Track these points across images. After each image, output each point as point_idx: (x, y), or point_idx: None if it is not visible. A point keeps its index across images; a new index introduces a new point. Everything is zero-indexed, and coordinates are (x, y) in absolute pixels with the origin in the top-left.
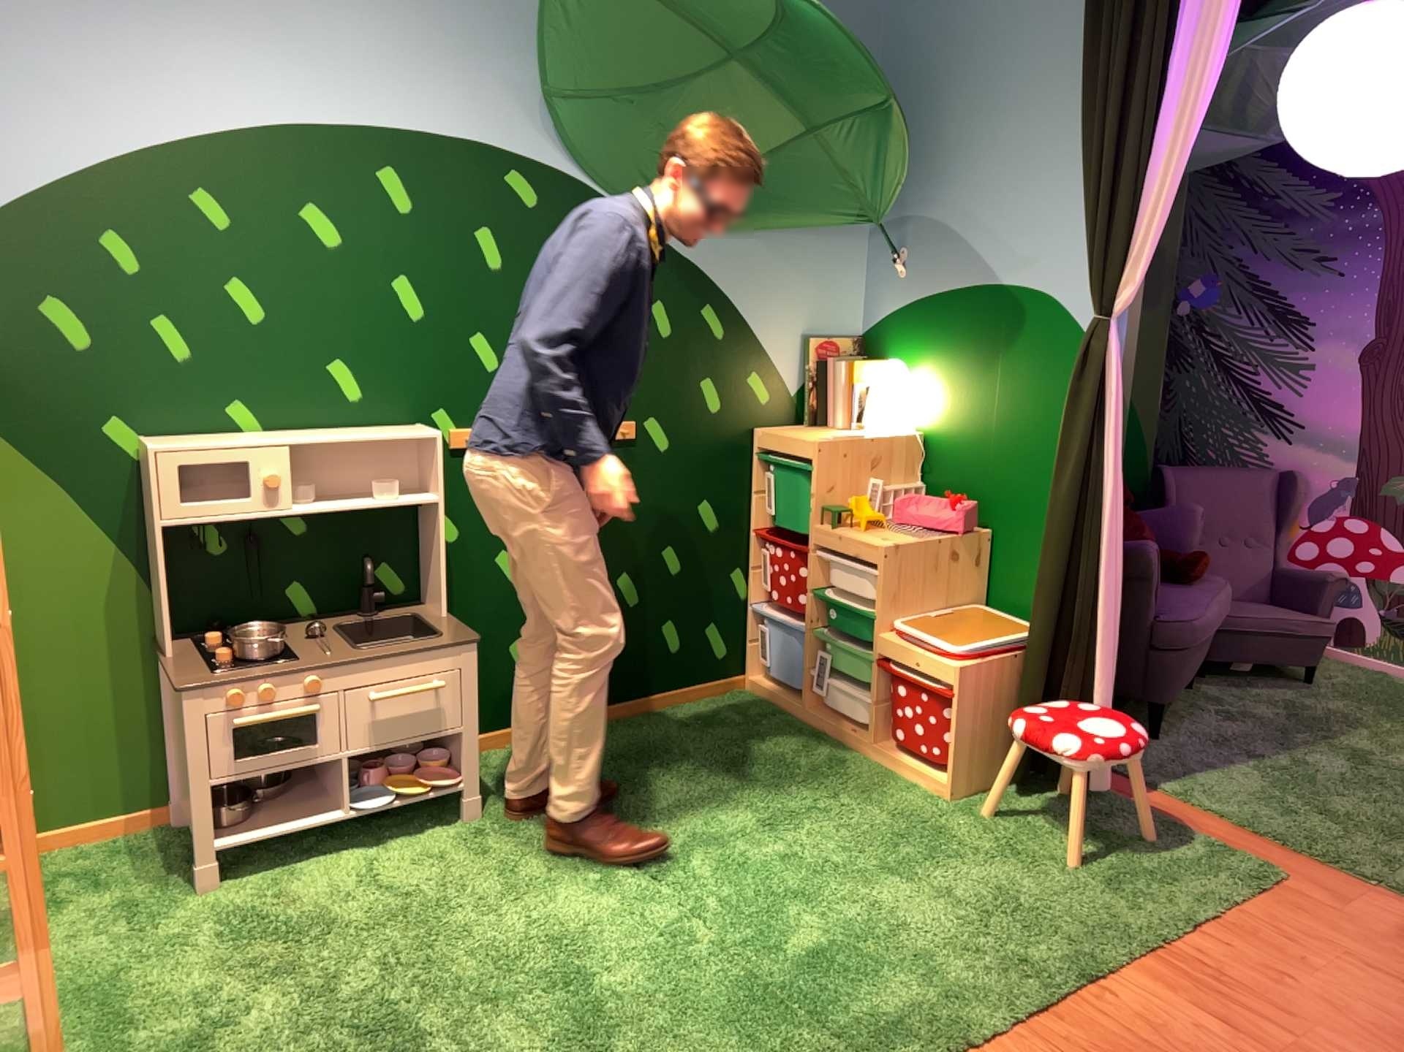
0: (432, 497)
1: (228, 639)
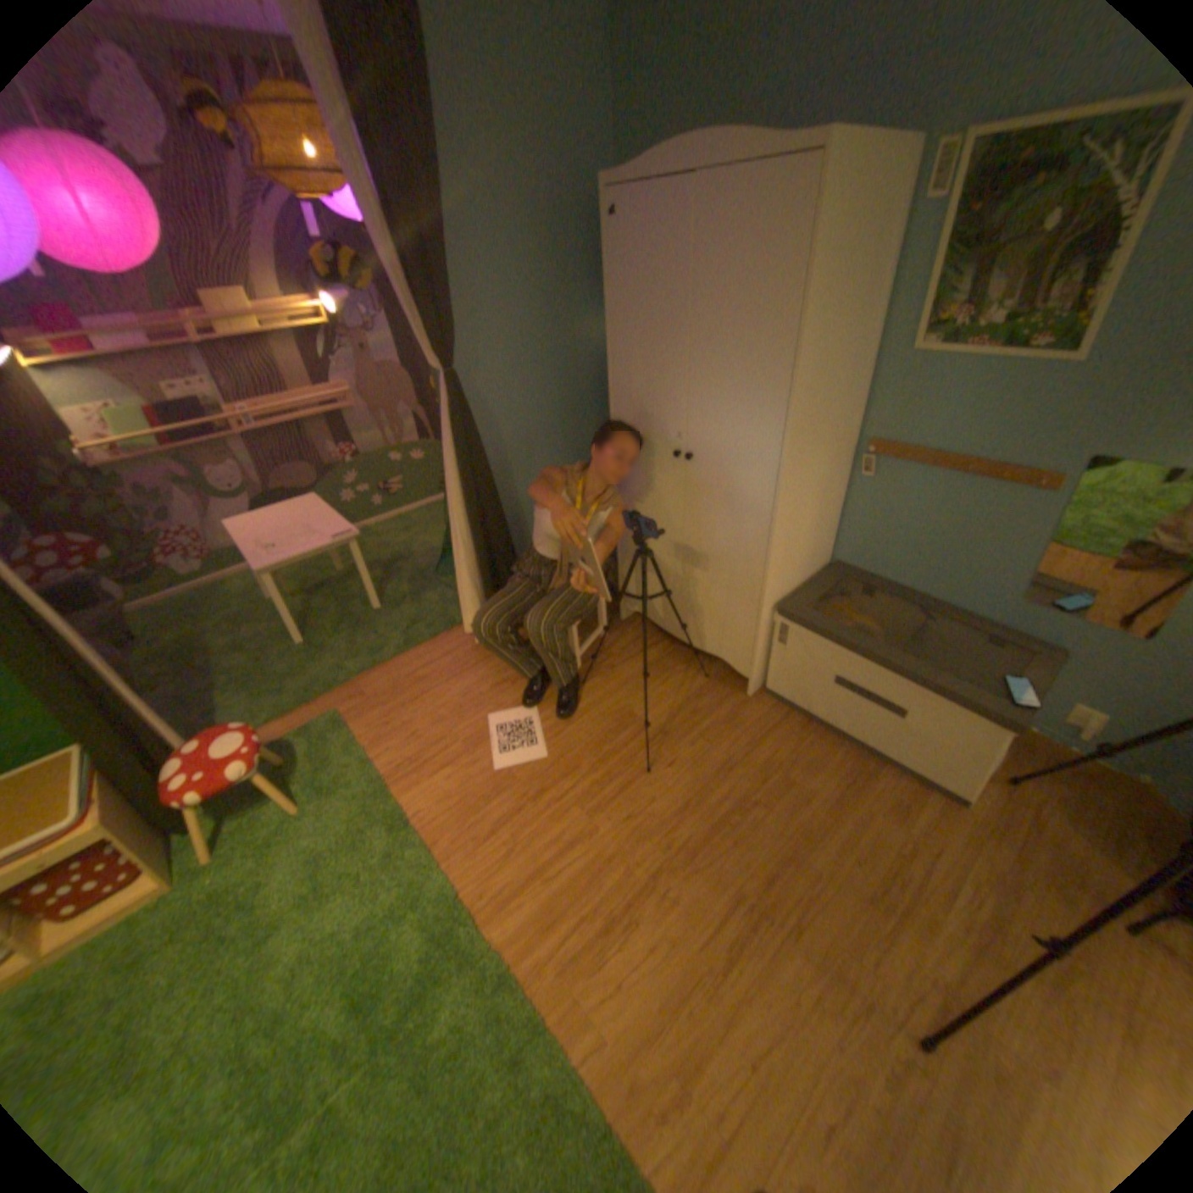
0: None
1: None
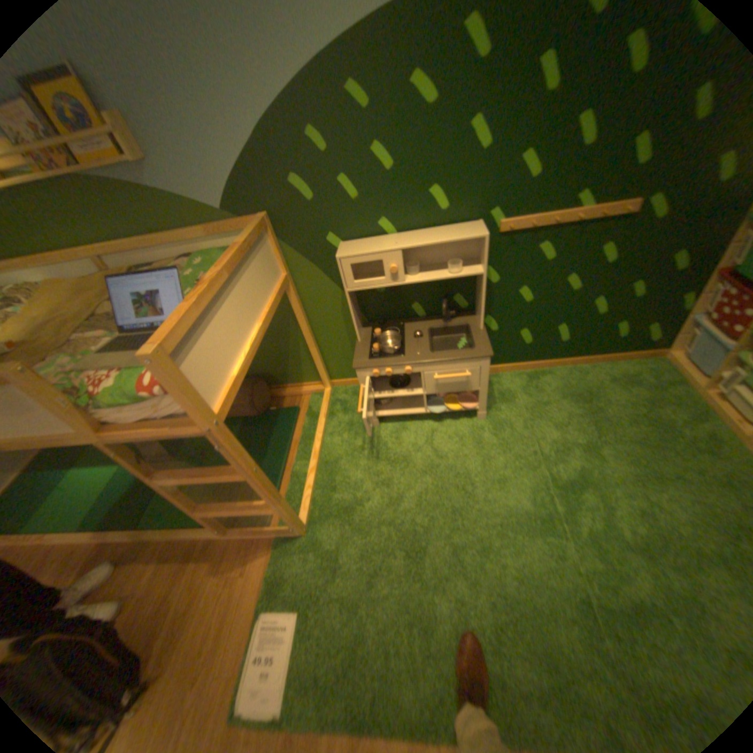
0: (479, 271)
1: (384, 331)
